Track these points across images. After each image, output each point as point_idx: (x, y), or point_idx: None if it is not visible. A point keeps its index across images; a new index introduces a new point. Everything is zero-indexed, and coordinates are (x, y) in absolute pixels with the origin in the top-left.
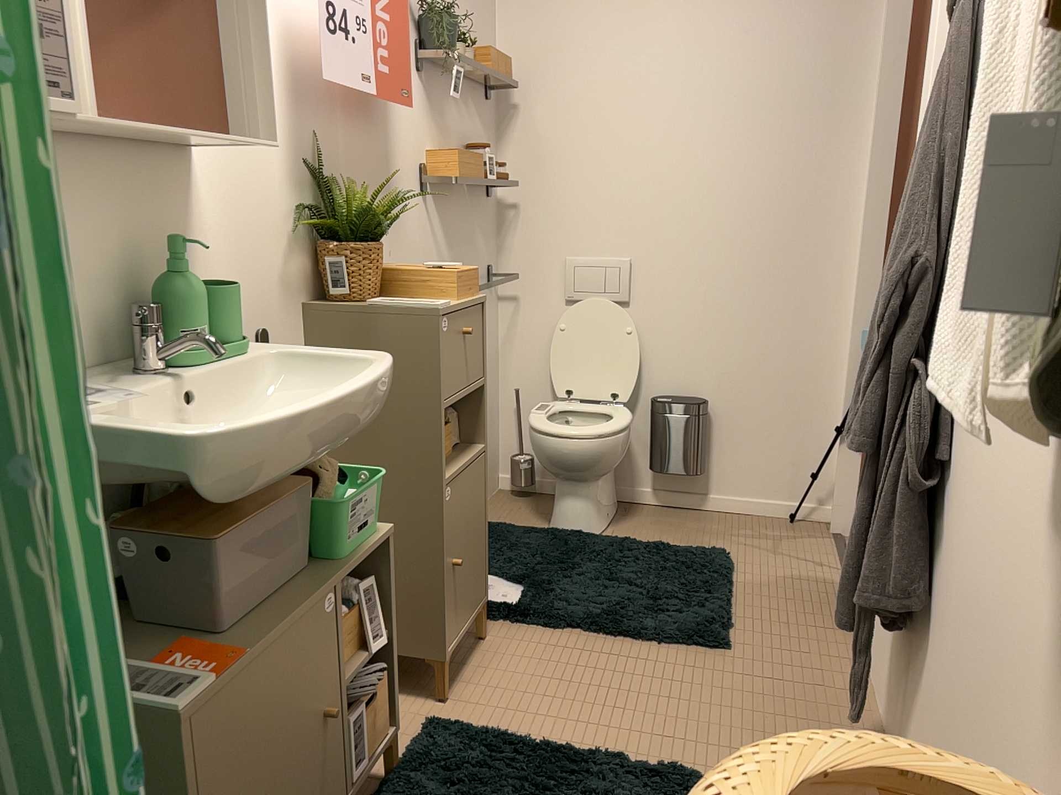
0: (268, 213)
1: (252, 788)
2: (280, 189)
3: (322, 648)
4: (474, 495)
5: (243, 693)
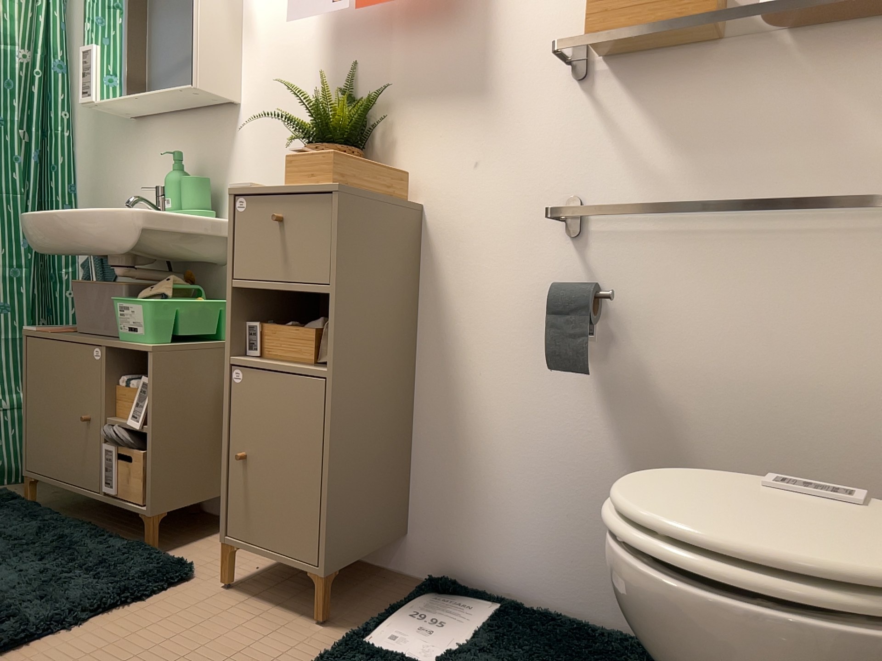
0: (284, 132)
1: (40, 404)
2: (298, 112)
3: (83, 377)
4: (288, 415)
5: (41, 353)
